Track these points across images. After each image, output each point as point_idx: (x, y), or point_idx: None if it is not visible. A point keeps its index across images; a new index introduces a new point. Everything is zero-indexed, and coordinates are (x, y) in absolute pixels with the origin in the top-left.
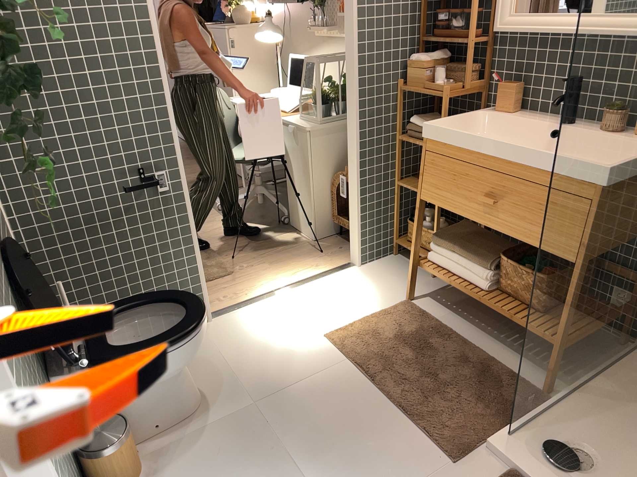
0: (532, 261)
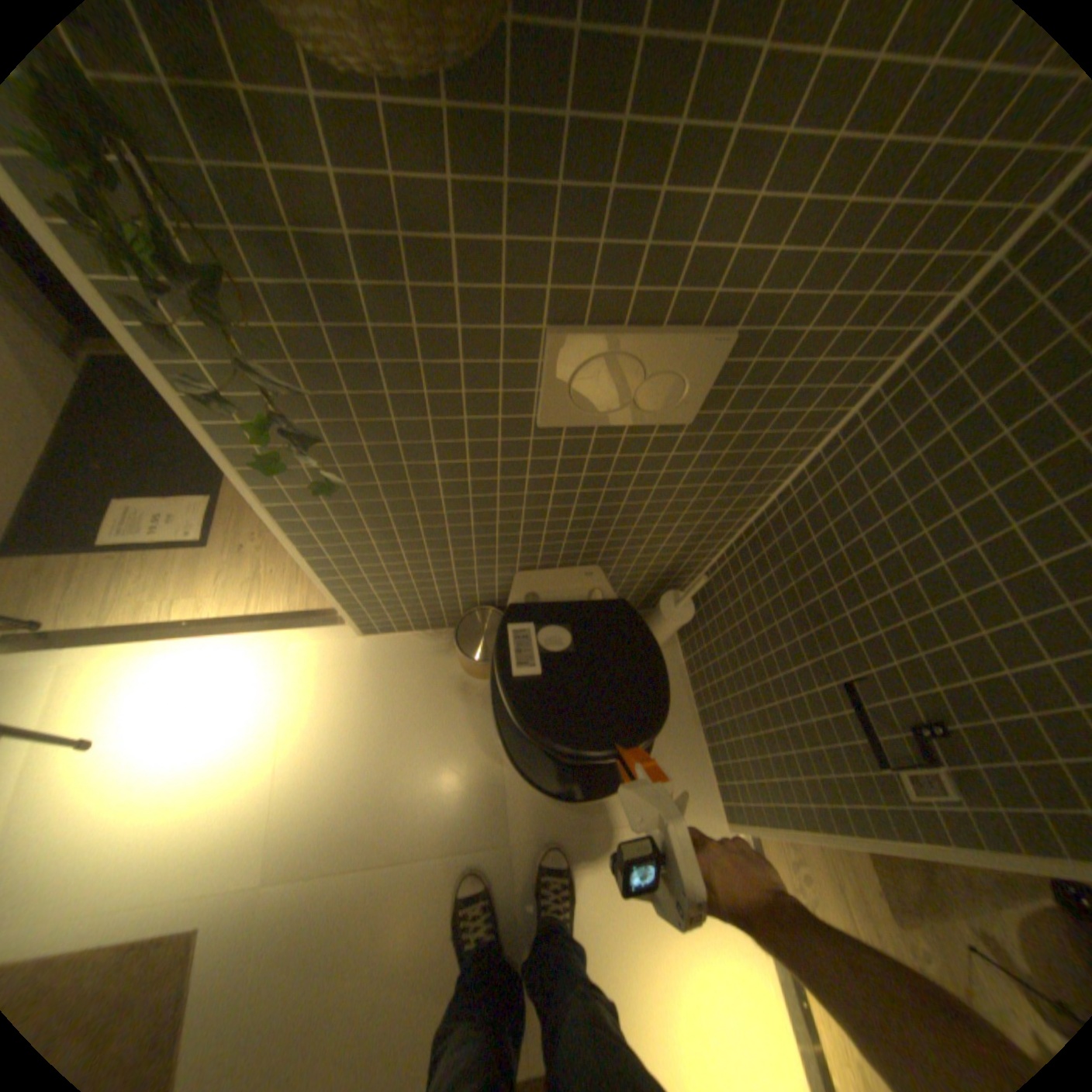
0: None
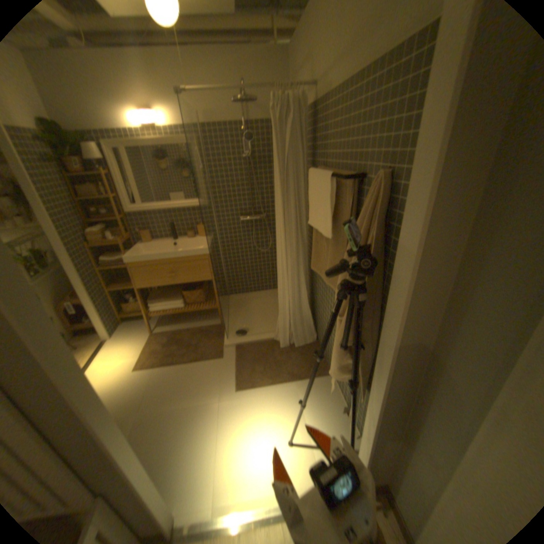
0: (190, 290)
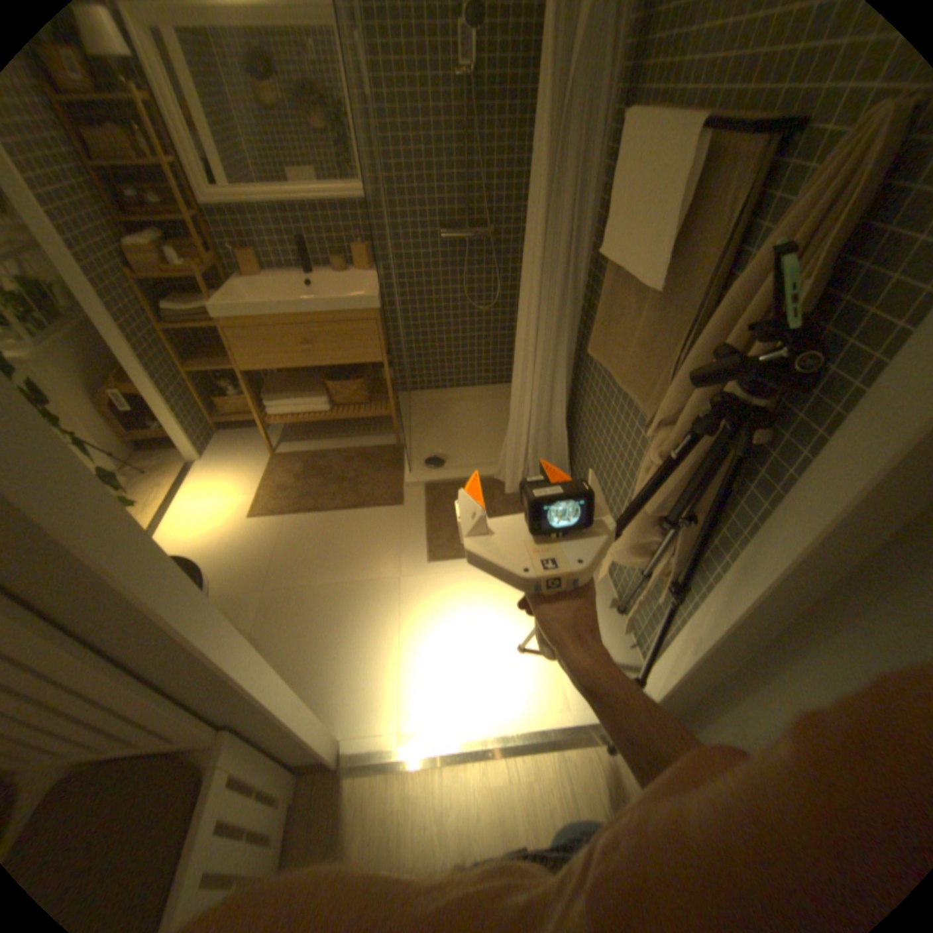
0: (340, 377)
